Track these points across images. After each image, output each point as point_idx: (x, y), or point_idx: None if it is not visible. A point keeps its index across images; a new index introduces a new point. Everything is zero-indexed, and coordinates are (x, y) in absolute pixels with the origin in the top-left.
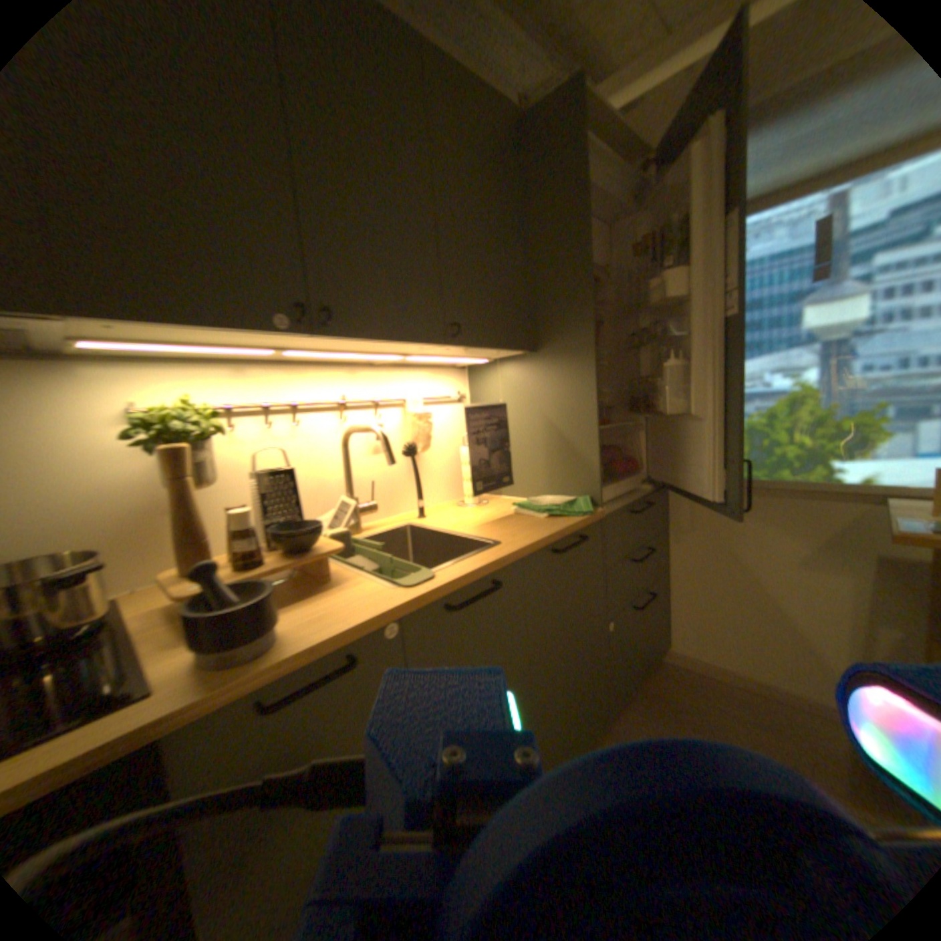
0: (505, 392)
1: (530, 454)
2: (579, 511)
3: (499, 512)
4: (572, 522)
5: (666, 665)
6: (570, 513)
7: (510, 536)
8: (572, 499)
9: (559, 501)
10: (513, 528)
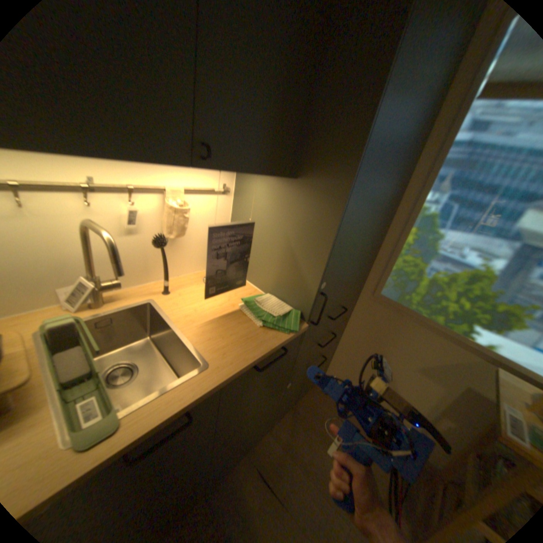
0: (264, 202)
1: (270, 260)
2: (290, 329)
3: (231, 305)
4: (281, 339)
5: None
6: (282, 330)
7: (223, 356)
8: (289, 312)
9: (278, 313)
10: (230, 342)
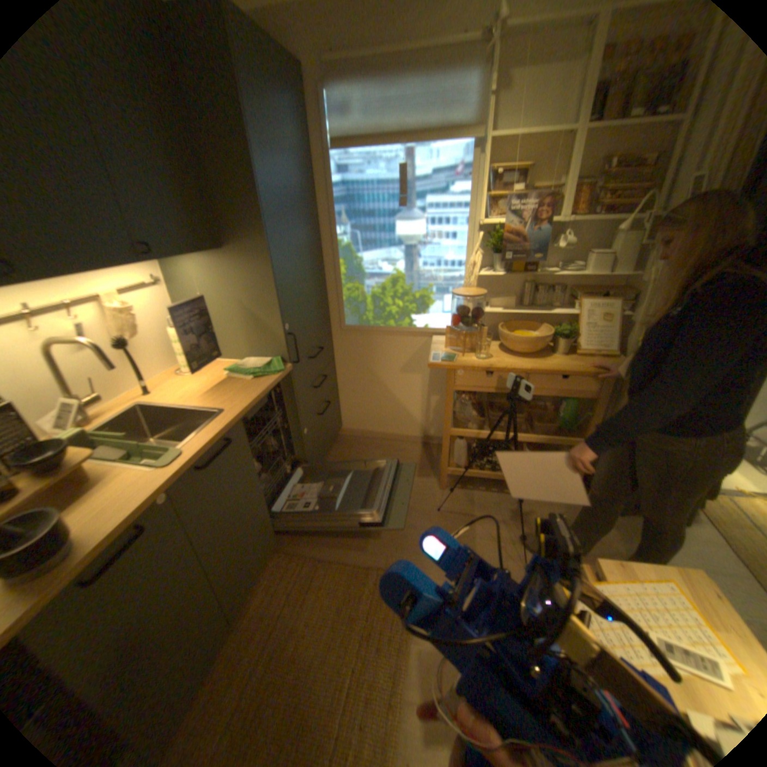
0: (202, 280)
1: (233, 329)
2: (277, 371)
3: (217, 379)
4: (273, 381)
5: (341, 438)
6: (270, 374)
7: (231, 403)
8: (271, 361)
9: (261, 365)
10: (232, 395)
